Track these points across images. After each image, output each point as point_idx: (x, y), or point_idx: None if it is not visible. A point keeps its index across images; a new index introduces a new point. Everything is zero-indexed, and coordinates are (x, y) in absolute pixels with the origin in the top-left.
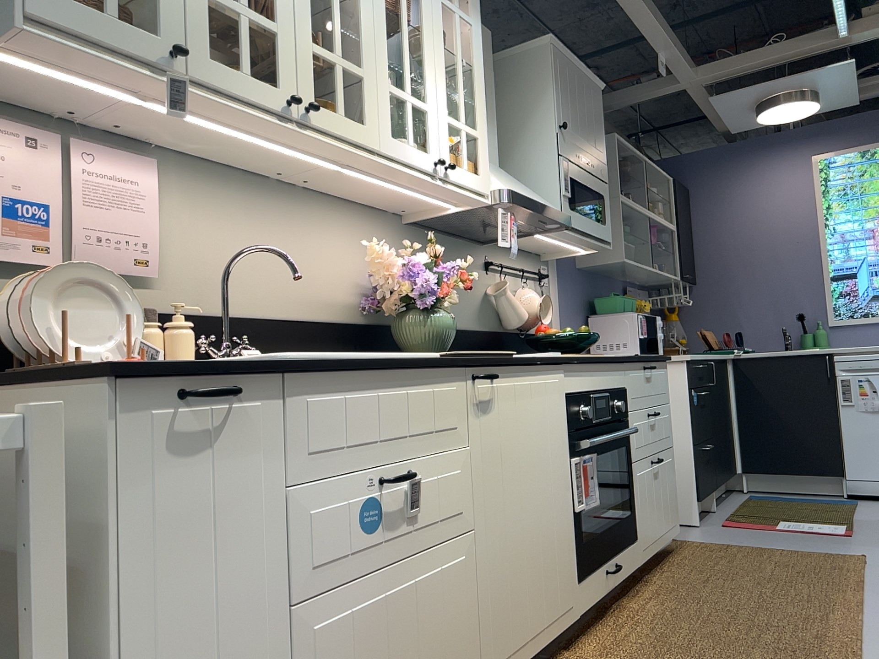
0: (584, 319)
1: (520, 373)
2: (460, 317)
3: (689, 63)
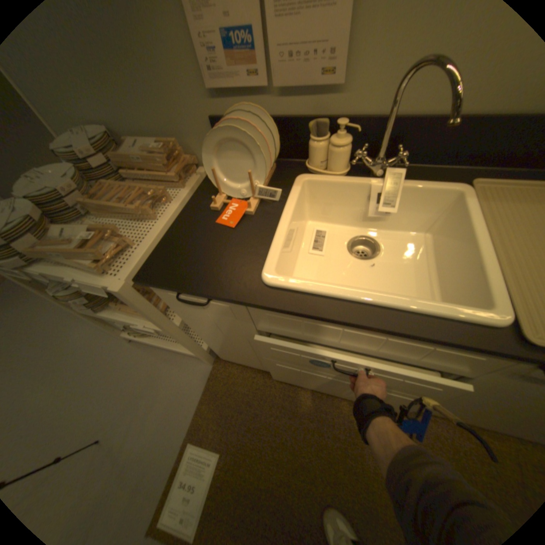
0: None
1: None
2: None
3: None
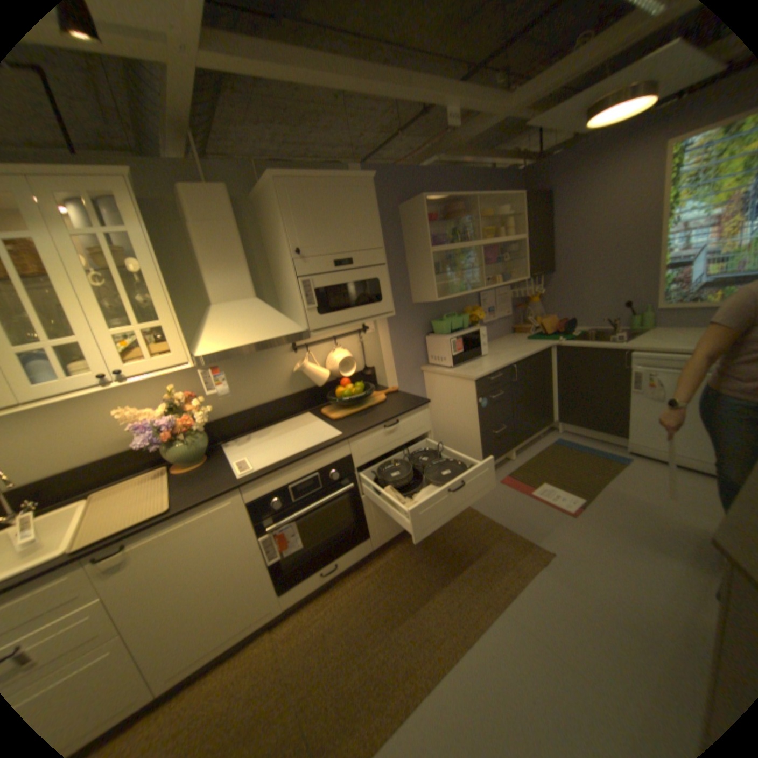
0: (421, 338)
1: (164, 526)
2: (265, 395)
3: (493, 96)
